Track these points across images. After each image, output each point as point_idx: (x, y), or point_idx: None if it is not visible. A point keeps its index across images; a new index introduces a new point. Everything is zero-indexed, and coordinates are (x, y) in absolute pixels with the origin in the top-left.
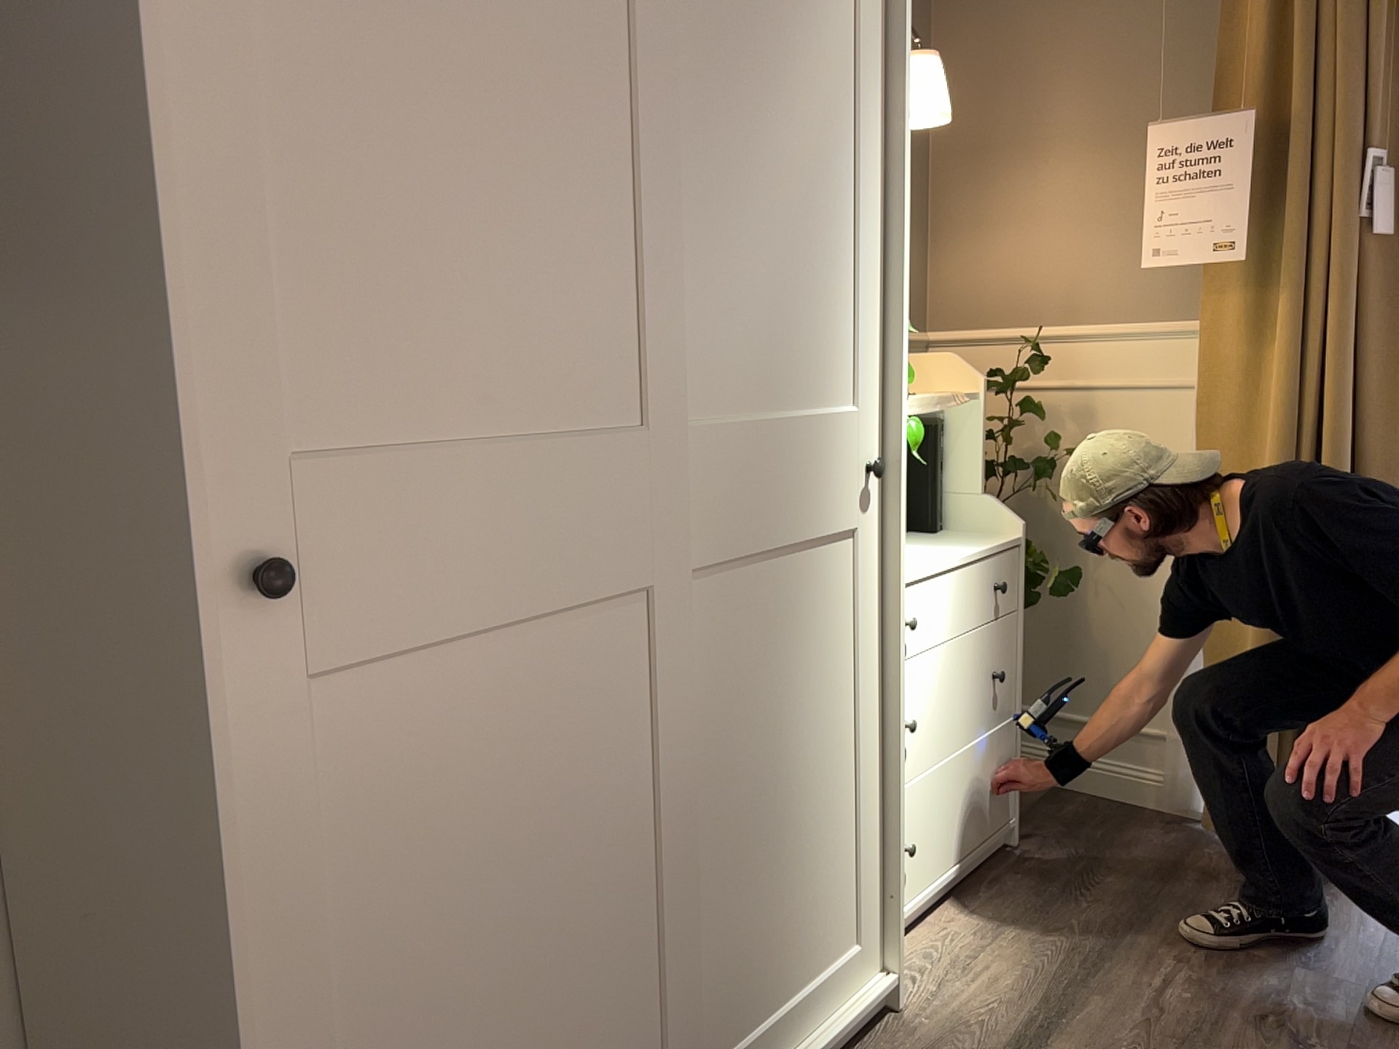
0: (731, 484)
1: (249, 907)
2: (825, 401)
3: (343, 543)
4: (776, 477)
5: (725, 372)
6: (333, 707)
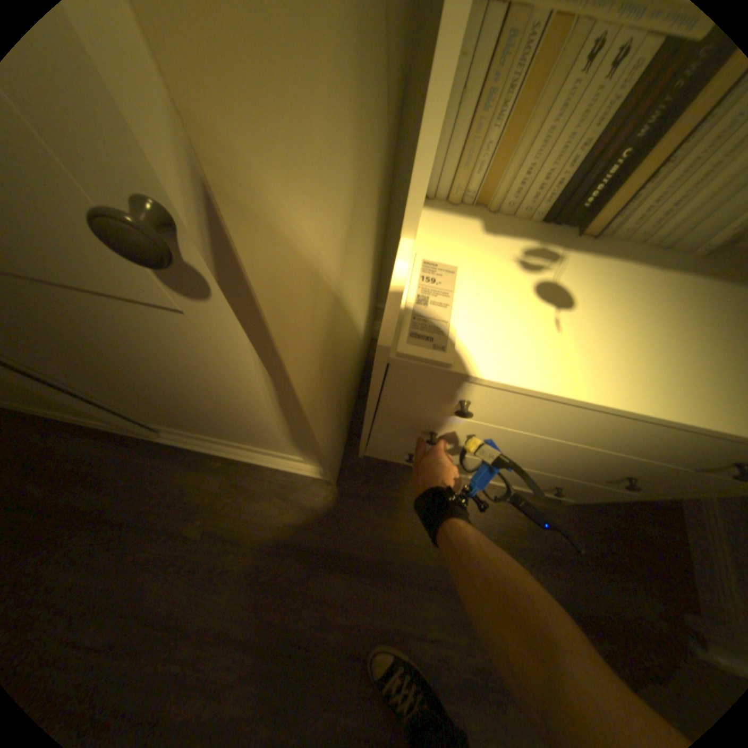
0: None
1: None
2: None
3: None
4: None
5: None
6: None
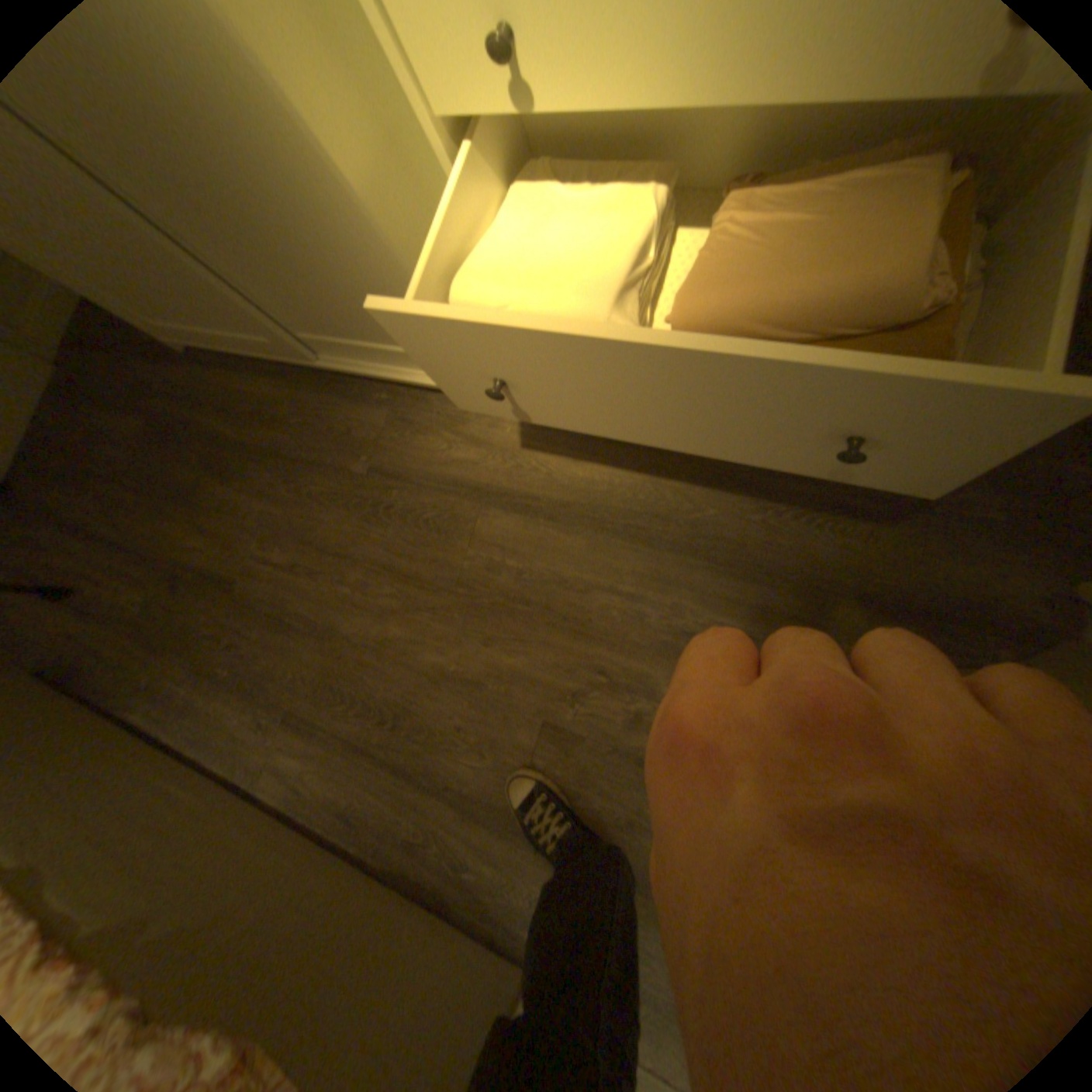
0: None
1: None
2: None
3: None
4: None
5: None
6: None
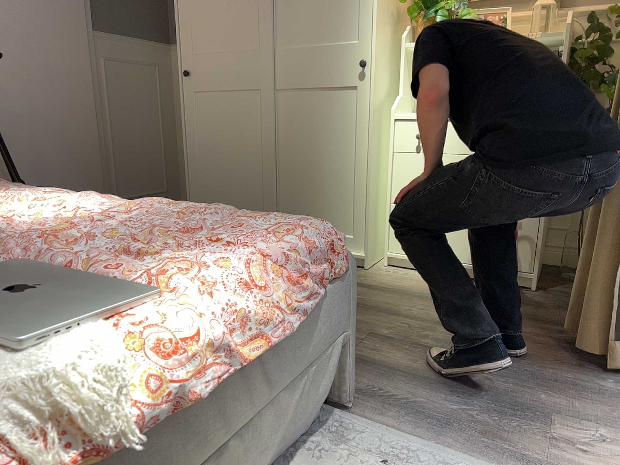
0: (296, 67)
1: (188, 126)
2: (341, 41)
3: (200, 71)
4: (314, 66)
5: (296, 35)
6: (200, 100)
